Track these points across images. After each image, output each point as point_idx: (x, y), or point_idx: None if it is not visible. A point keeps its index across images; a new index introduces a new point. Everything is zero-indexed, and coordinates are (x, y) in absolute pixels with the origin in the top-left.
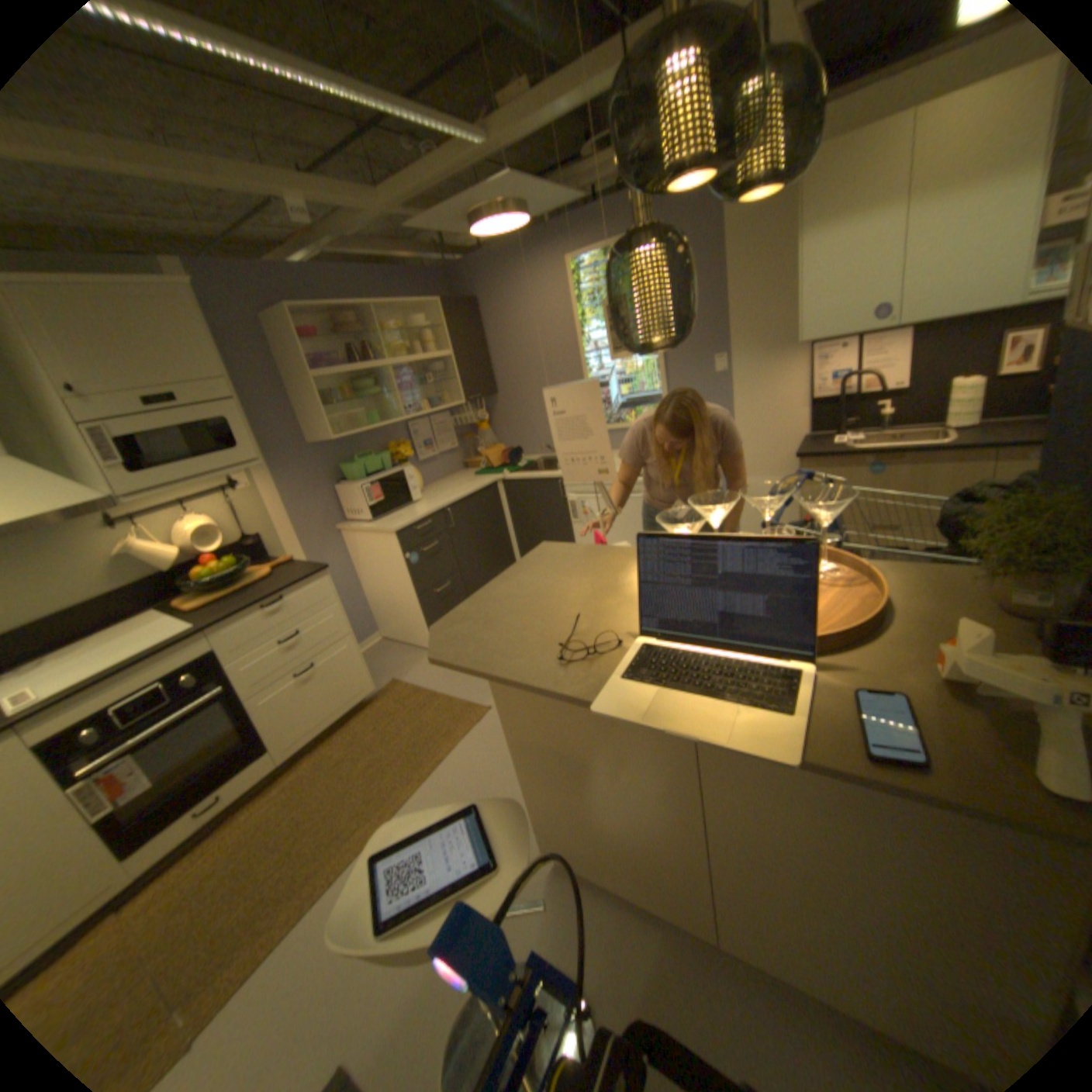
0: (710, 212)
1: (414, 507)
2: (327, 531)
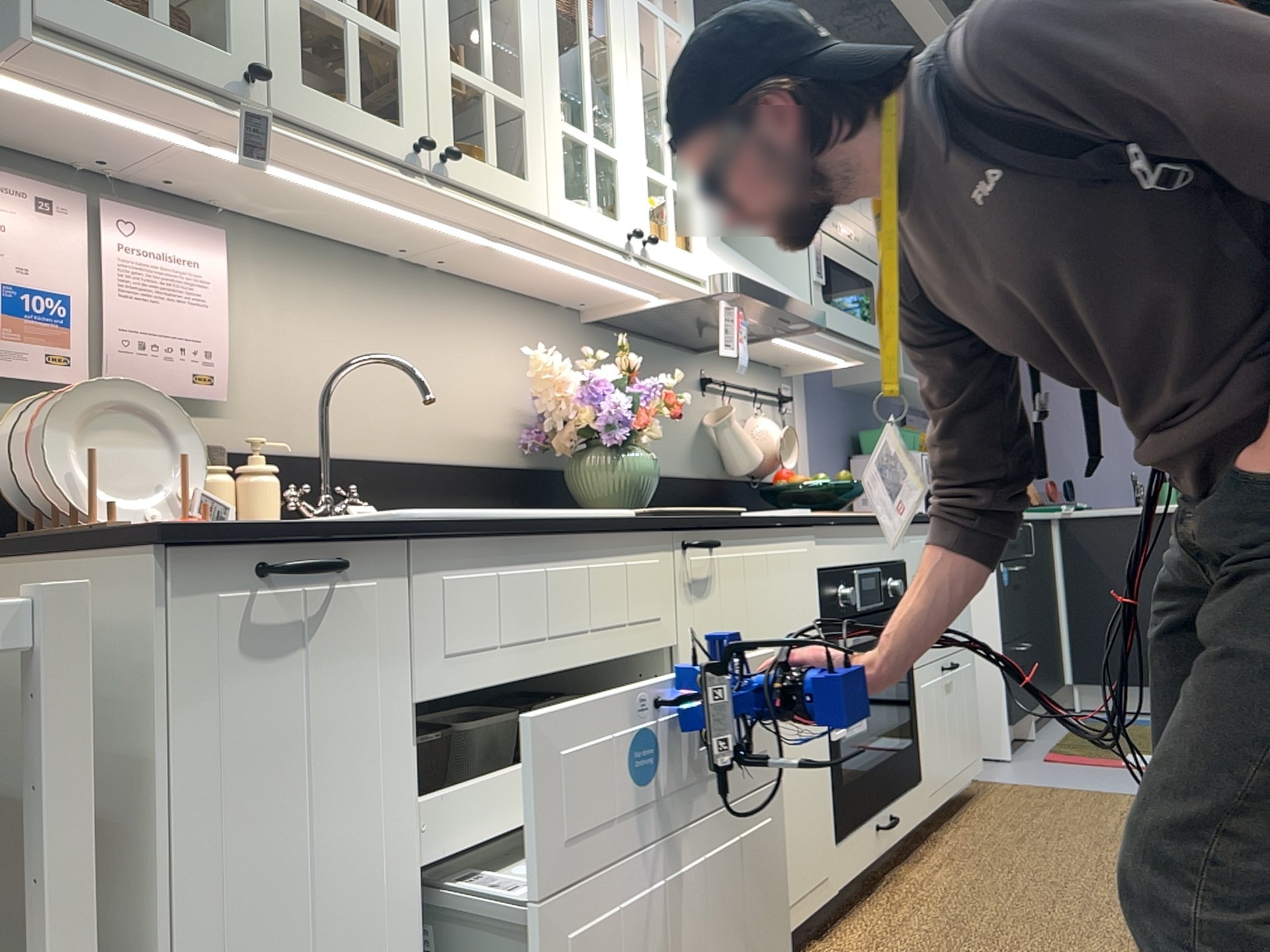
0: None
1: None
2: None
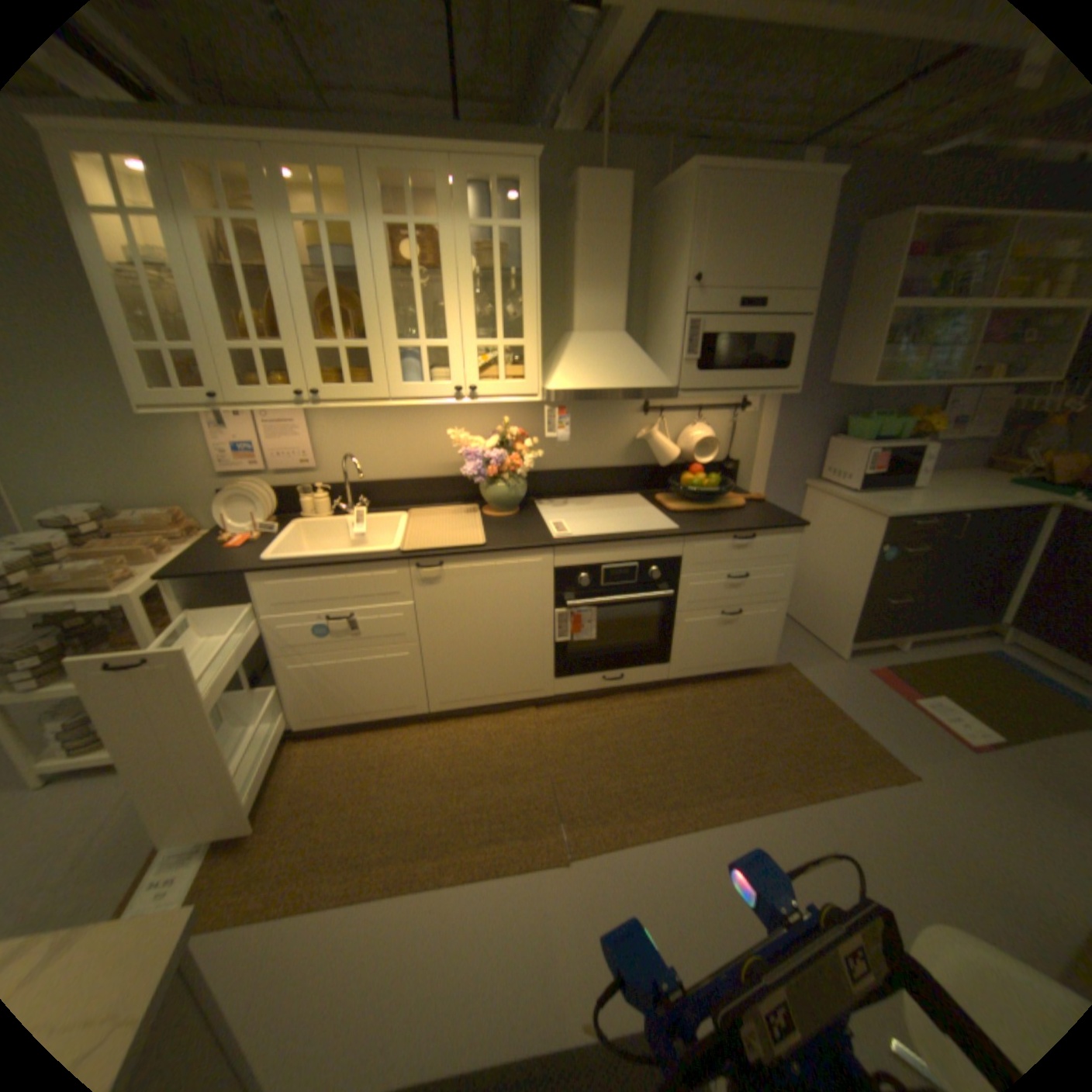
0: None
1: (915, 493)
2: (798, 482)
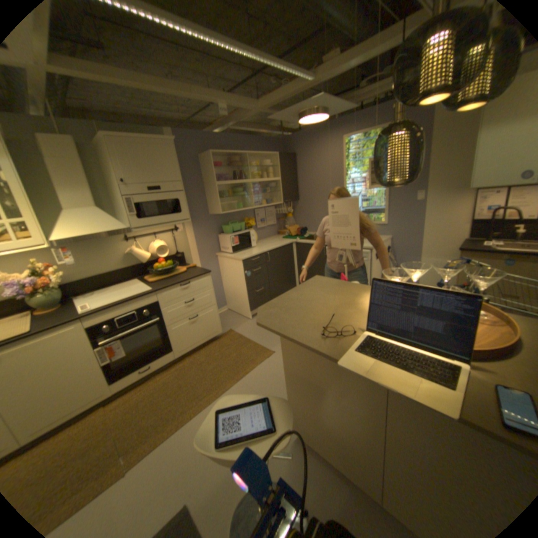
0: (426, 116)
1: (252, 250)
2: (212, 255)
